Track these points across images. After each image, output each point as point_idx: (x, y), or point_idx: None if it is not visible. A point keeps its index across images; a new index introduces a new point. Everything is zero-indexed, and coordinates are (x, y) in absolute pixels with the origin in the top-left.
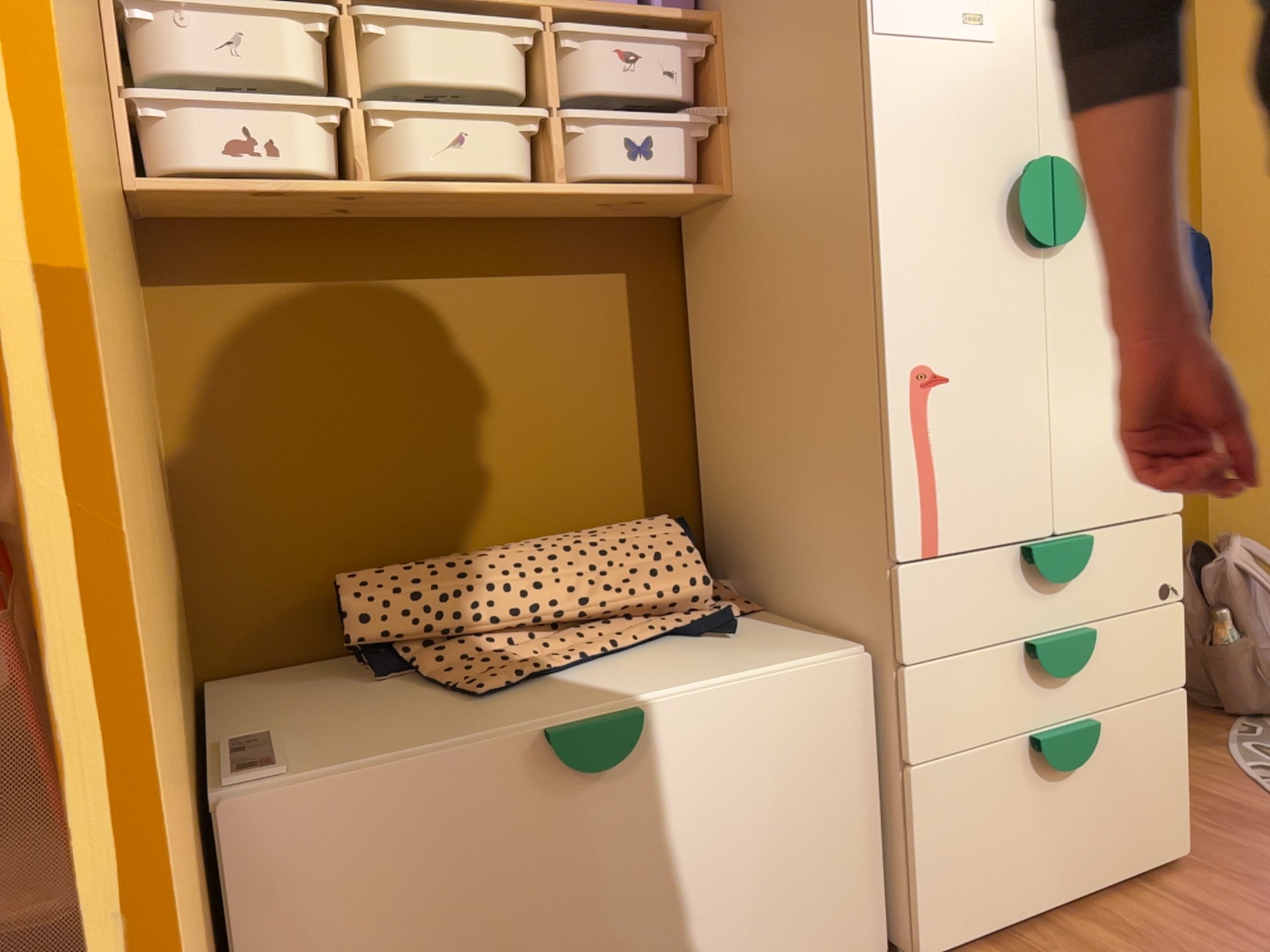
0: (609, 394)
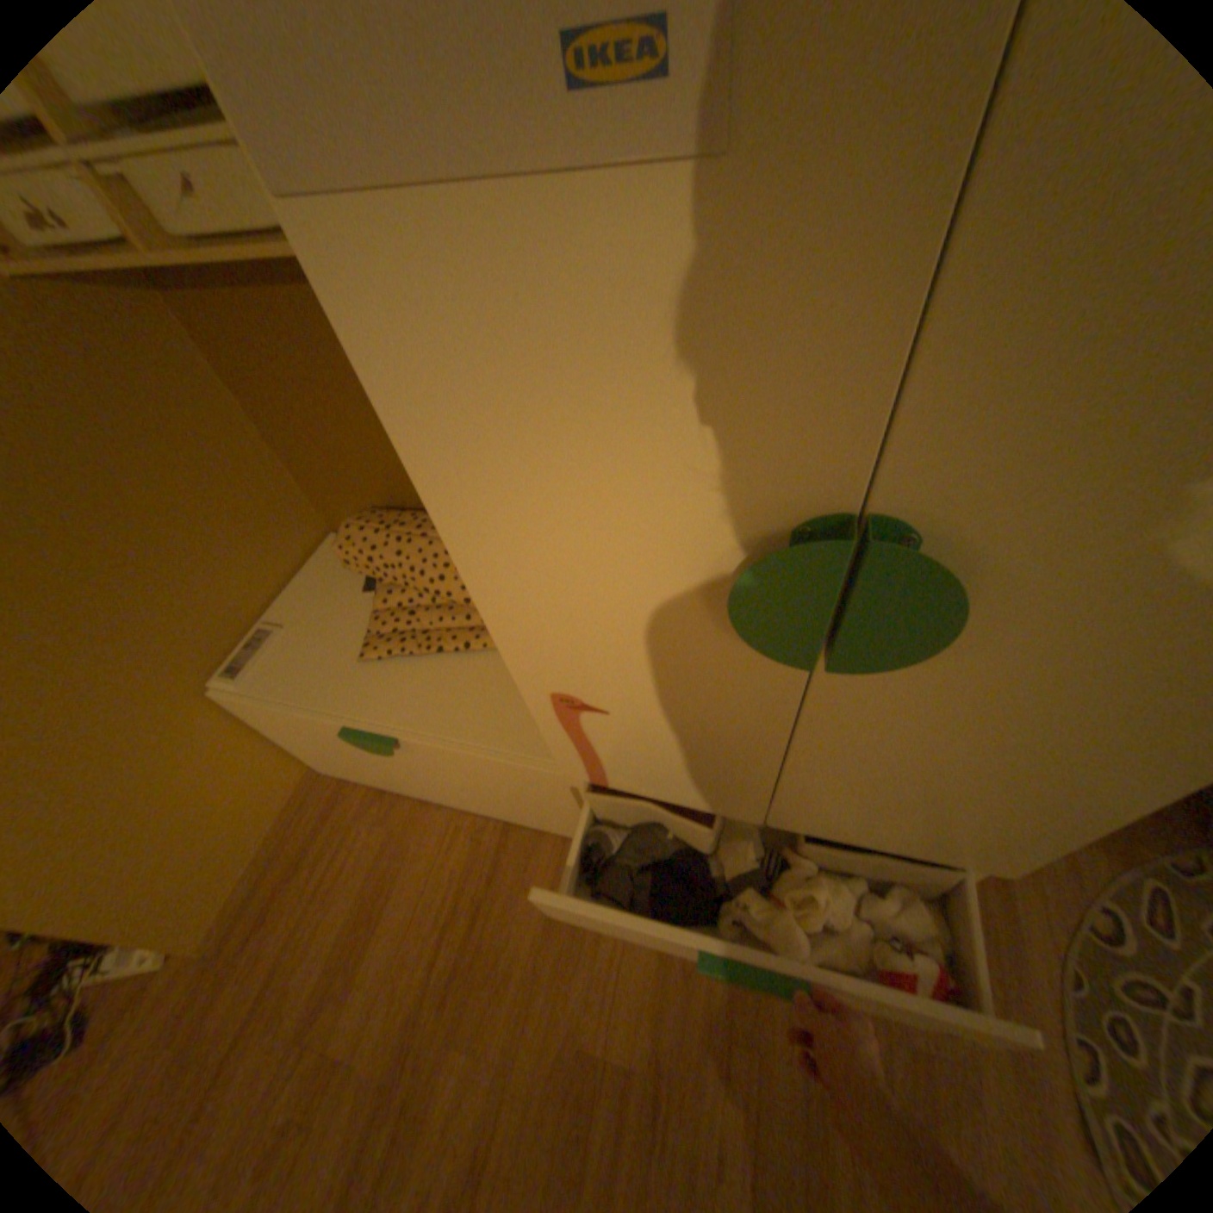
0: None
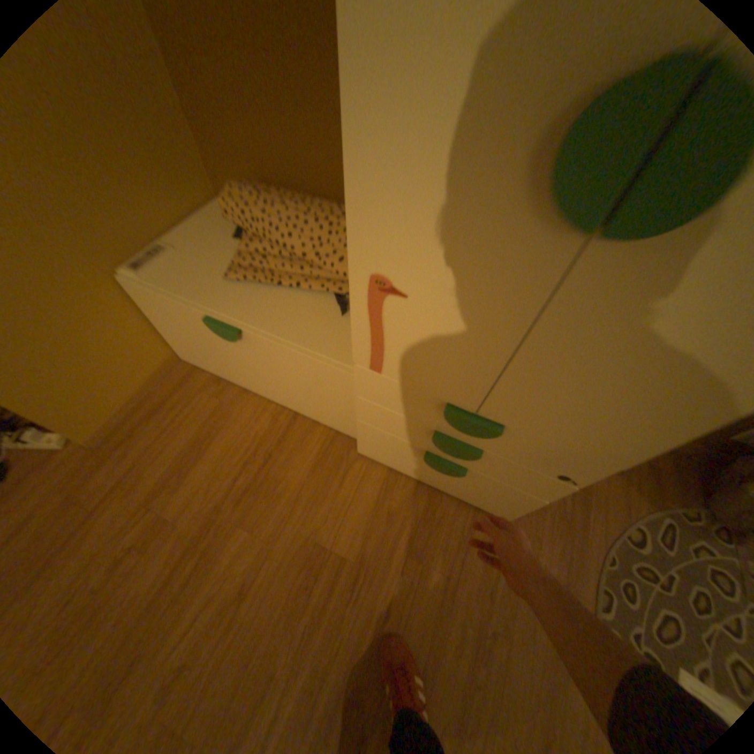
0: None
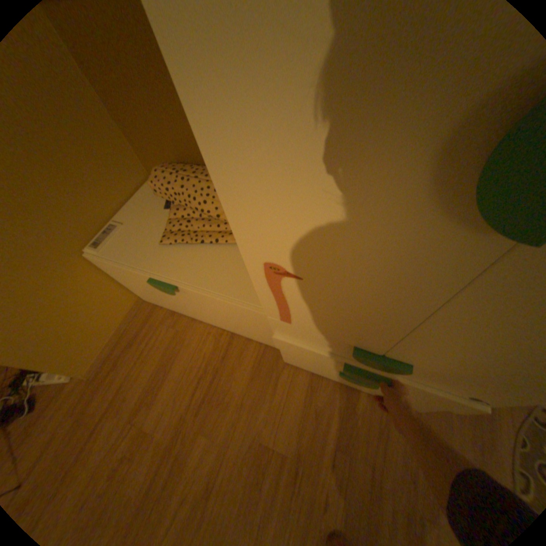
0: None
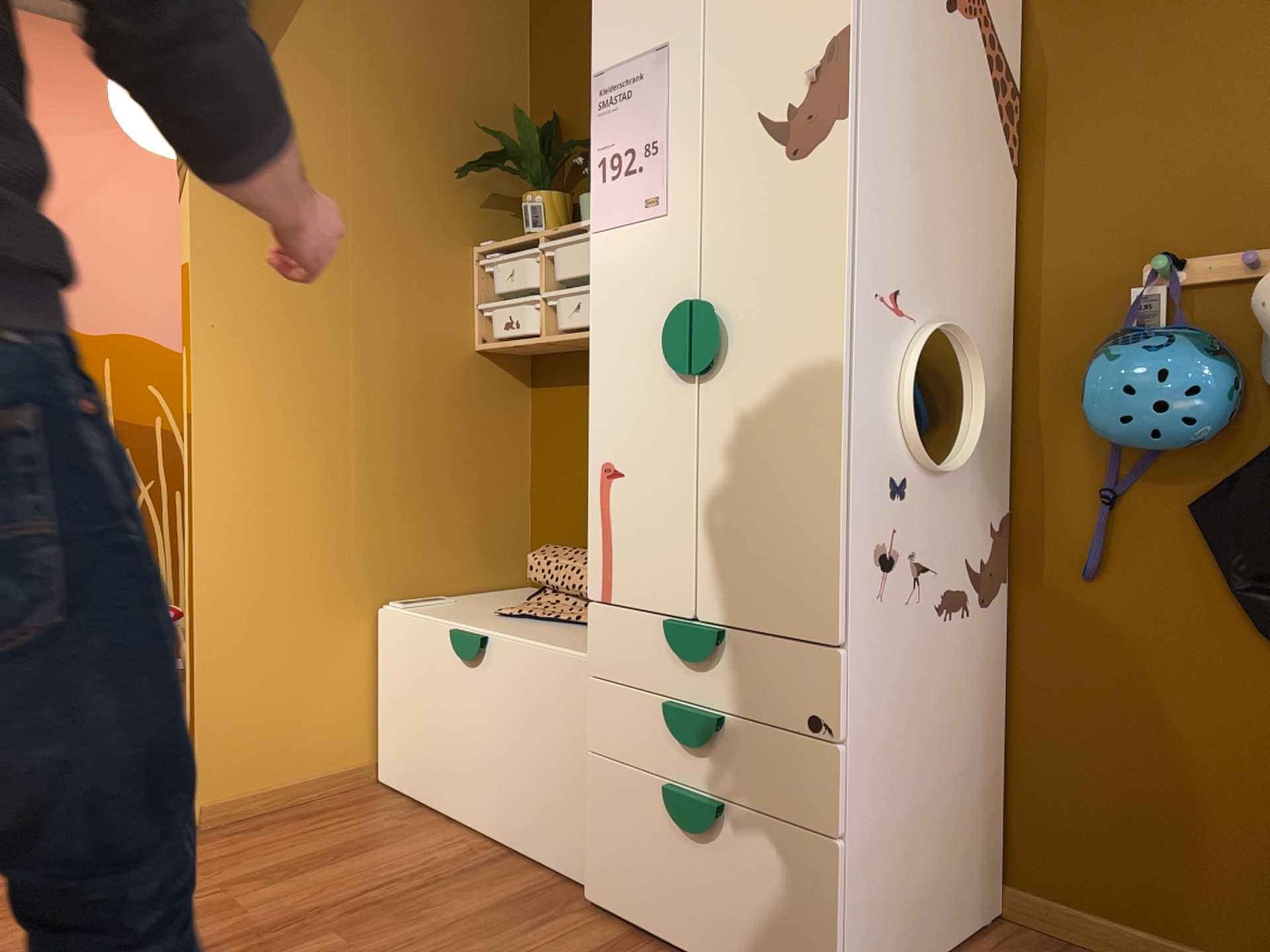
0: None
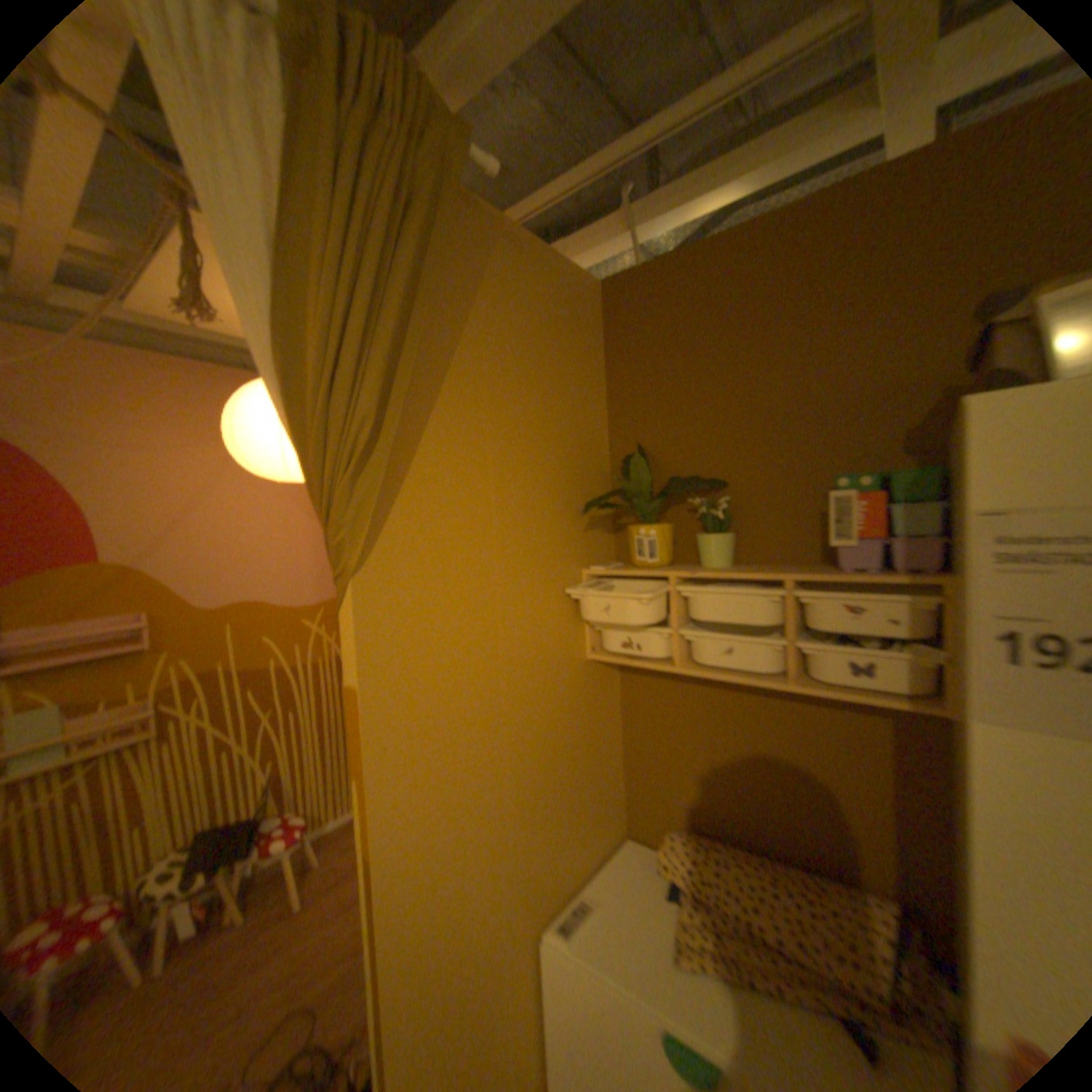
0: (865, 796)
